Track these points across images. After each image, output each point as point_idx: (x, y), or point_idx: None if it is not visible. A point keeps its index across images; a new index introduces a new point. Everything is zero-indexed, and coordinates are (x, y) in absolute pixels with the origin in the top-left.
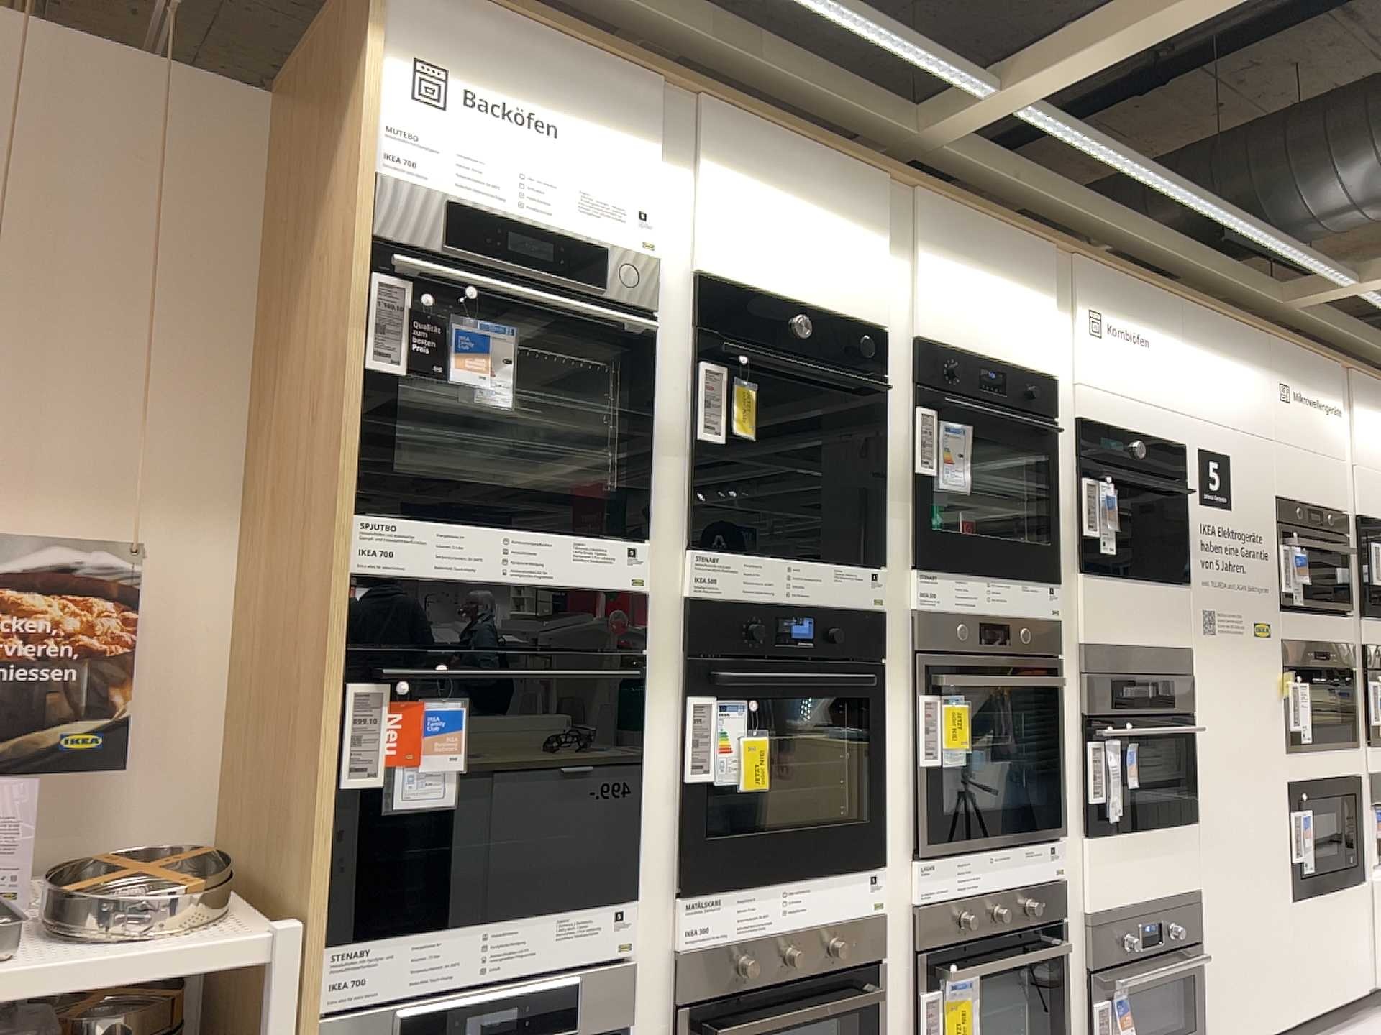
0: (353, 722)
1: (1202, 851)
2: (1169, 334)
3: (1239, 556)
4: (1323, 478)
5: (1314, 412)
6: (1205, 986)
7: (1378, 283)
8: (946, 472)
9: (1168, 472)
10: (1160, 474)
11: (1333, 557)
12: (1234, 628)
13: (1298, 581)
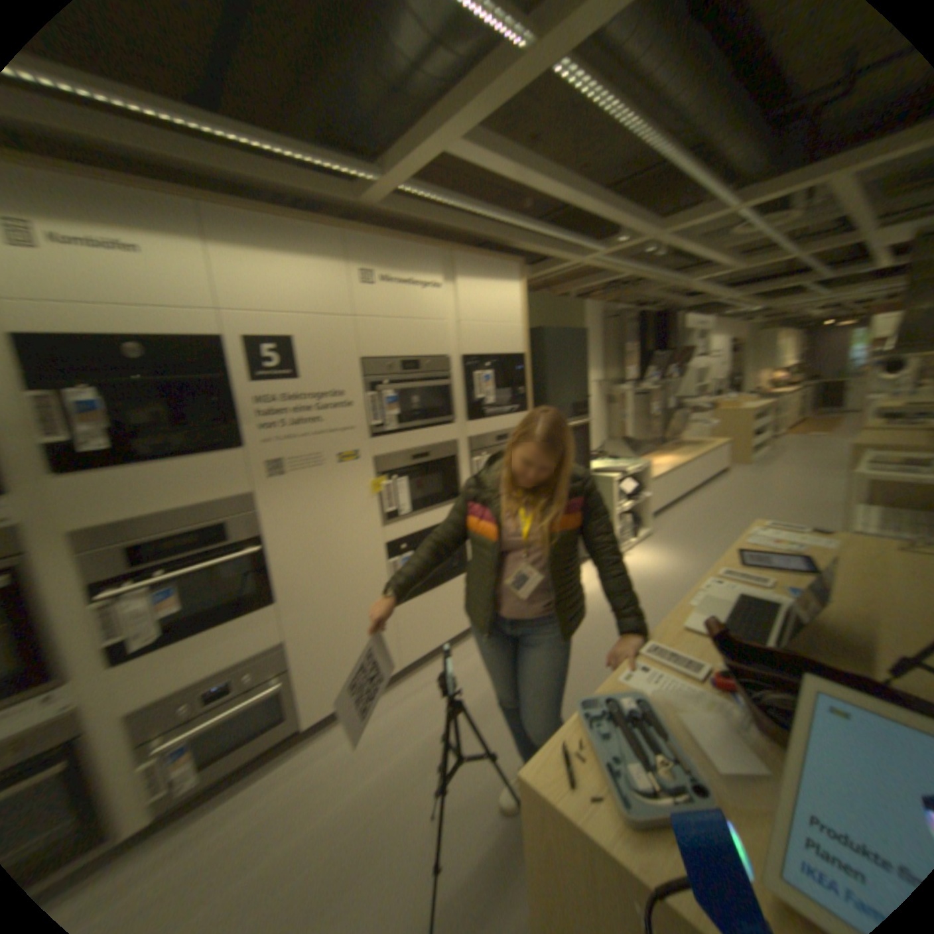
0: None
1: (278, 622)
2: (175, 235)
3: (313, 412)
4: (422, 337)
5: (409, 289)
6: (292, 696)
7: (392, 173)
8: None
9: (192, 364)
10: (185, 365)
11: (439, 389)
12: (310, 465)
13: (388, 415)
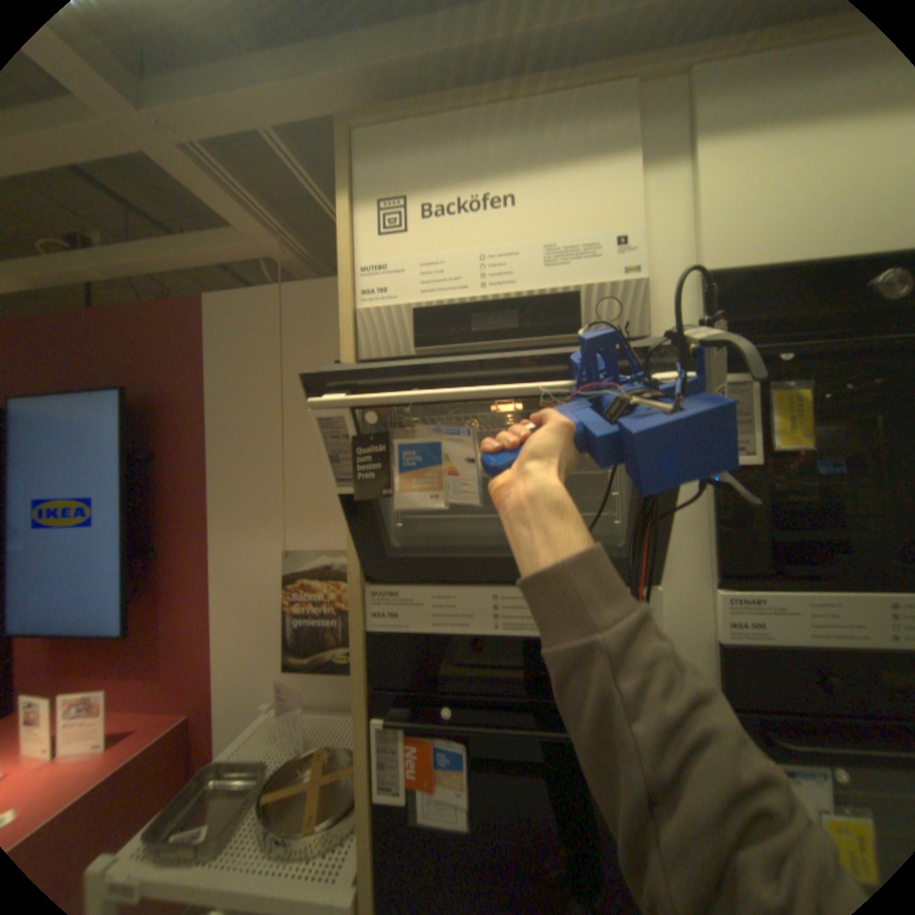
0: (375, 754)
1: None
2: None
3: None
4: None
5: None
6: None
7: None
8: None
9: None
10: None
11: None
12: None
13: None
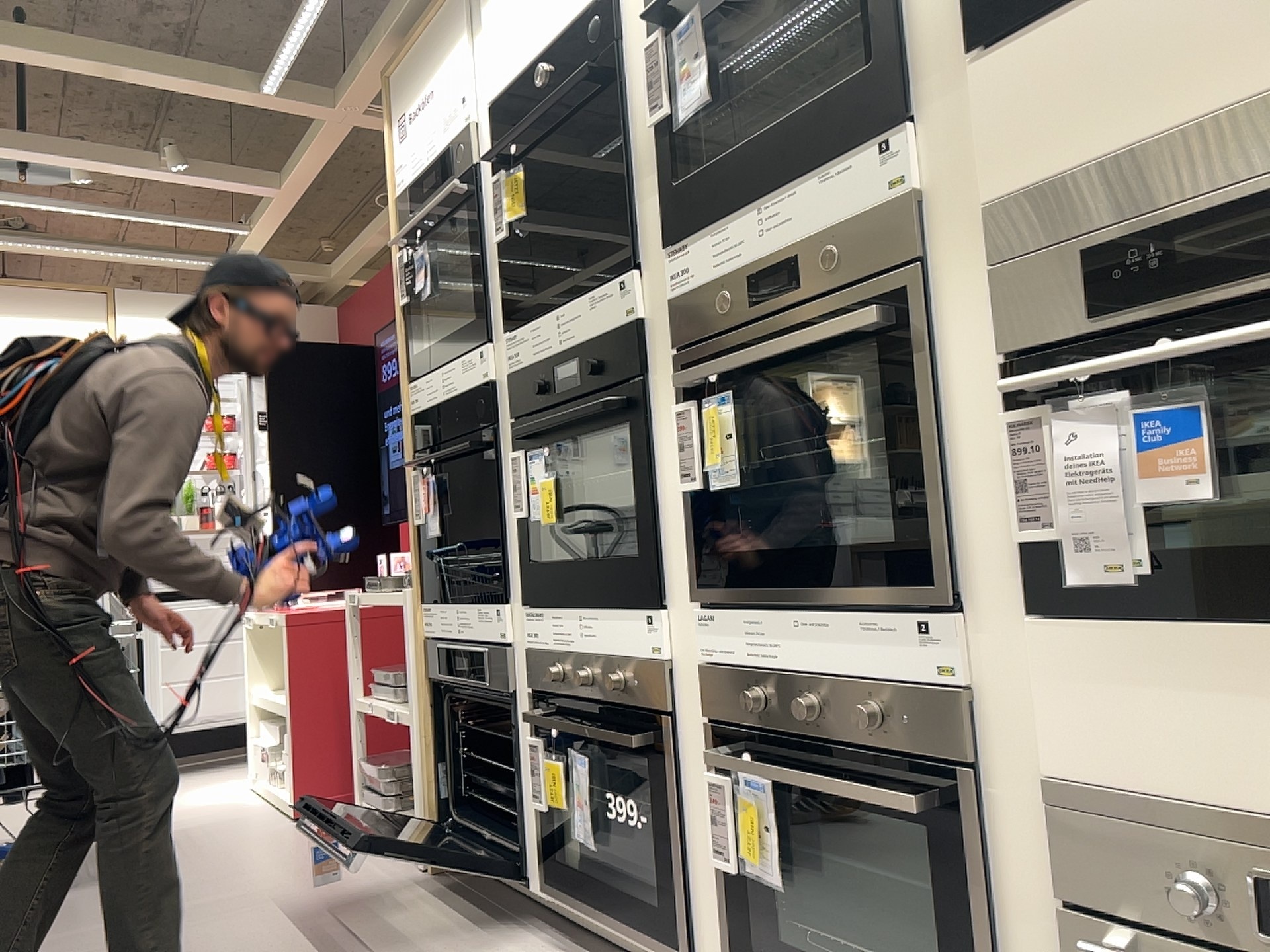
0: (412, 491)
1: None
2: None
3: None
4: None
5: None
6: None
7: None
8: (684, 94)
9: None
10: None
11: None
12: None
13: None
